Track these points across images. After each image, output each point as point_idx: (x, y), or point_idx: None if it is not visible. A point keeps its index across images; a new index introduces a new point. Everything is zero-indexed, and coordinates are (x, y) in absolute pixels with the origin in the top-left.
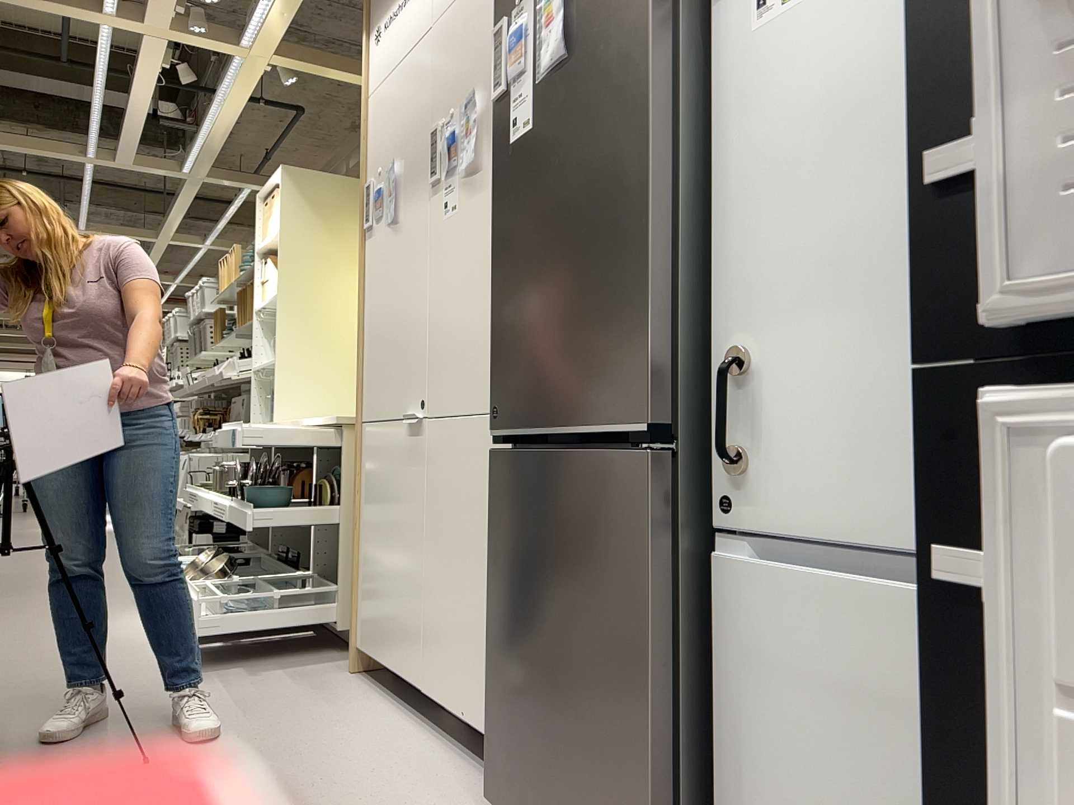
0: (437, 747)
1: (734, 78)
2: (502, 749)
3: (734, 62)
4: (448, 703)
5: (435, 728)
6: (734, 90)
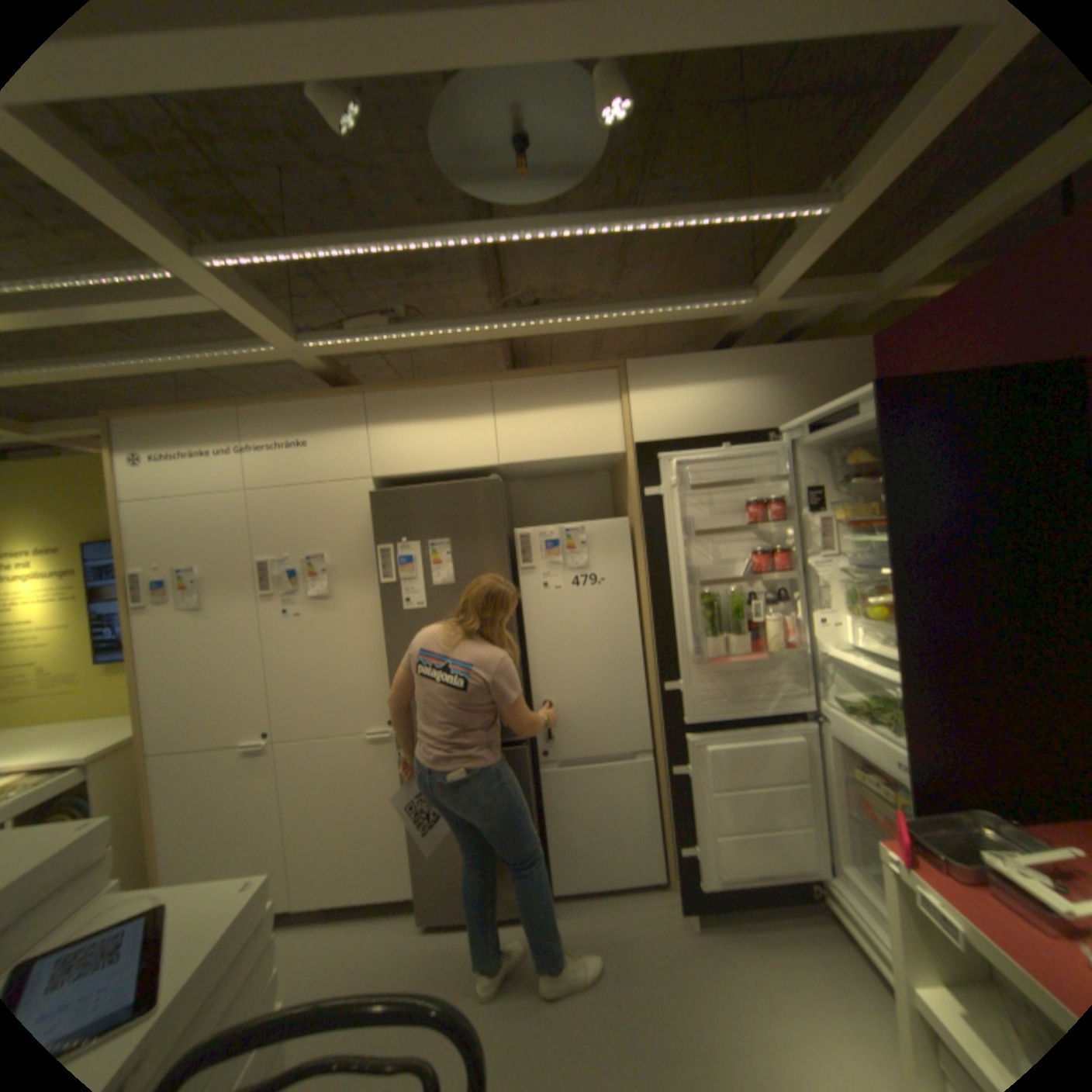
0: (327, 931)
1: (533, 606)
2: (419, 897)
3: (532, 601)
4: (329, 903)
5: (304, 925)
6: (533, 610)
